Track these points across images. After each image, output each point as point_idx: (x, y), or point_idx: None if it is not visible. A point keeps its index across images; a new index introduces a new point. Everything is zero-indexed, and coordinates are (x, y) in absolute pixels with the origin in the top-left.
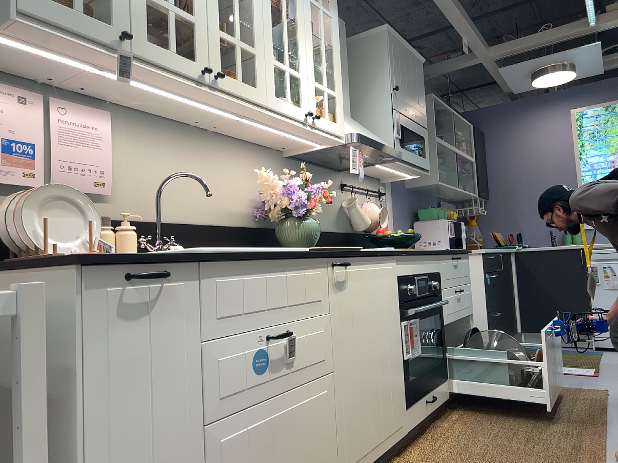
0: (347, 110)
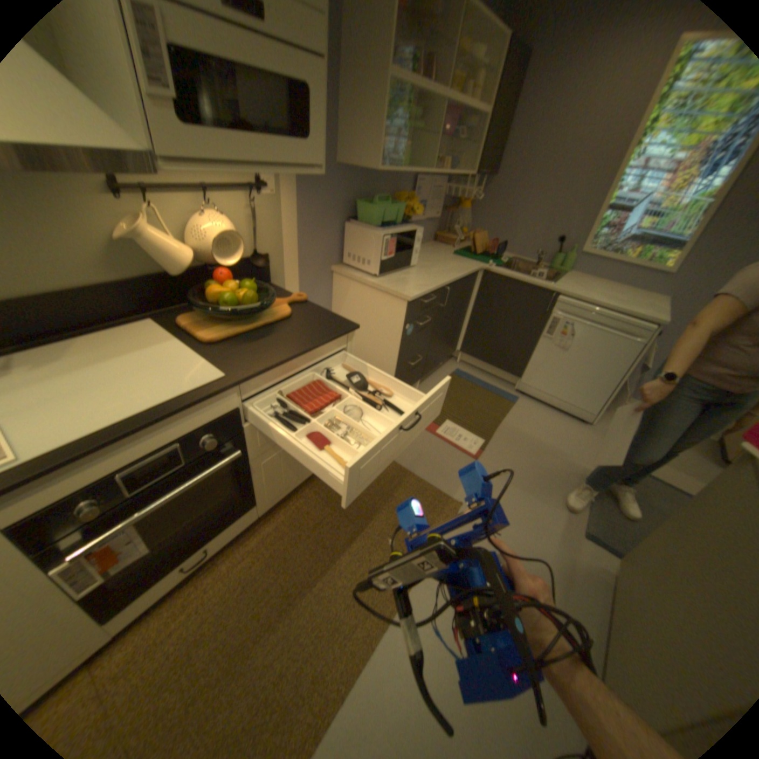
0: None
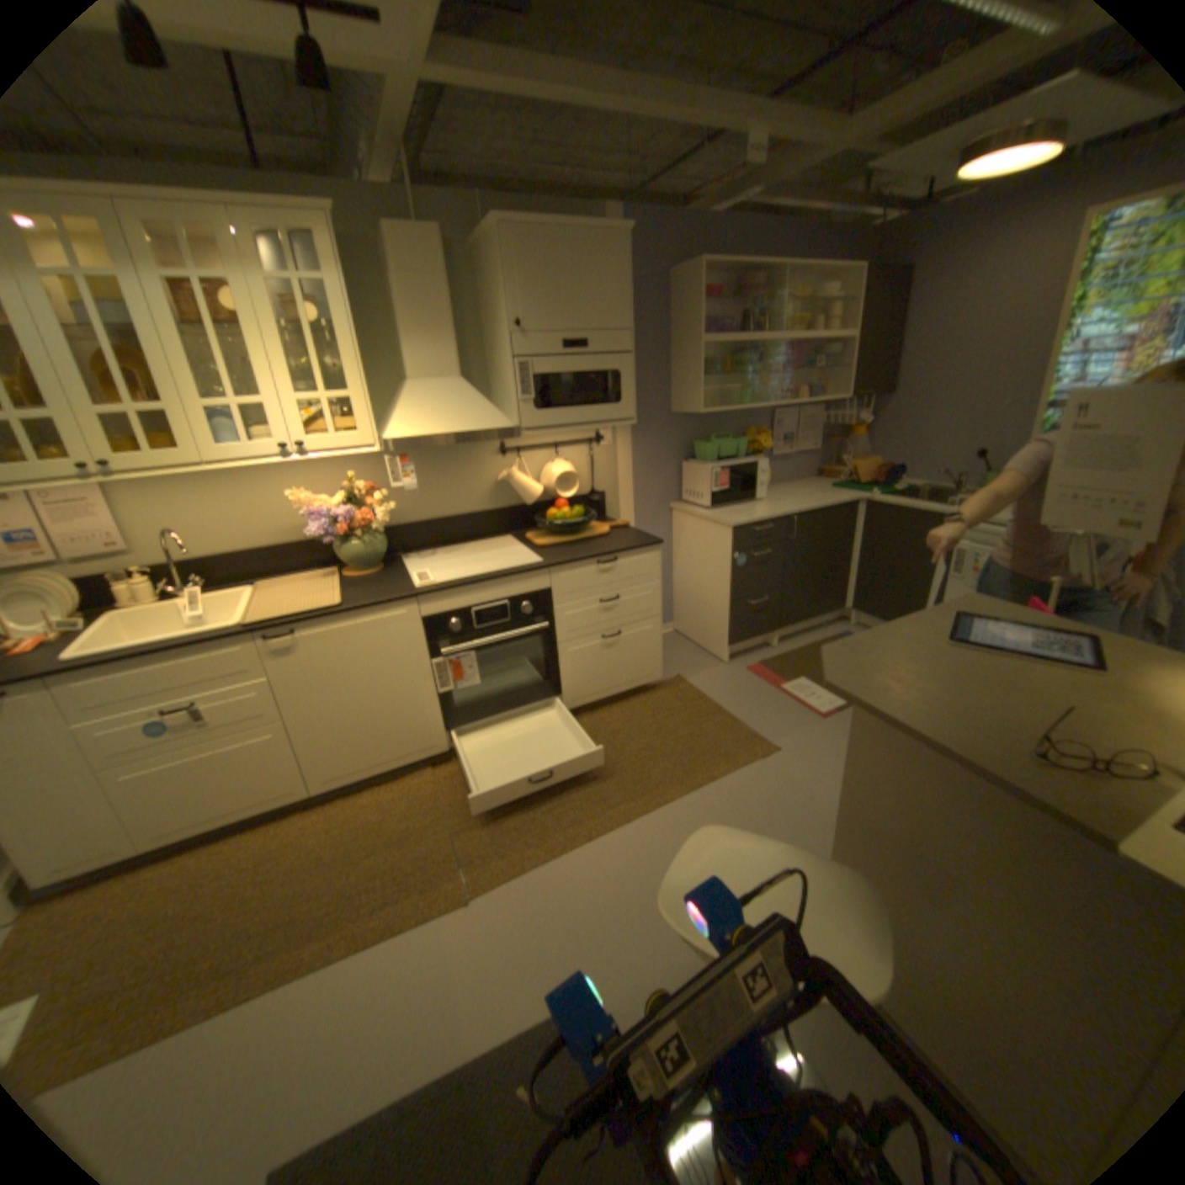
0: (447, 372)
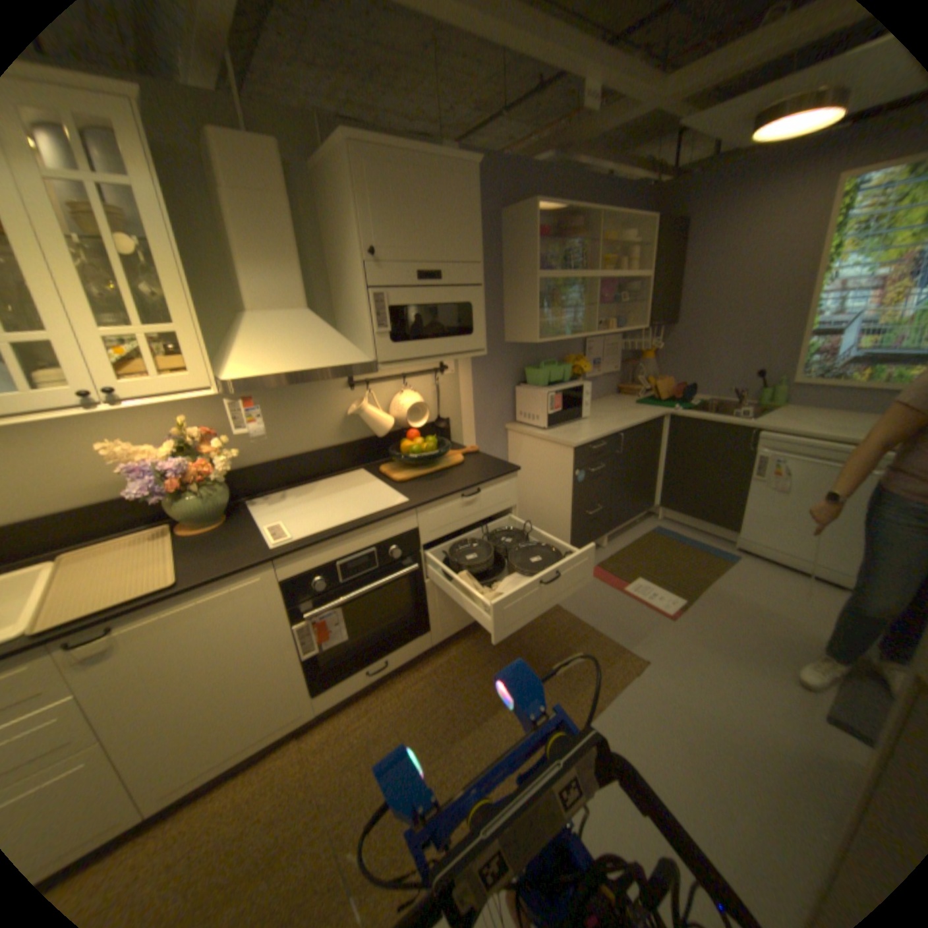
0: (291, 301)
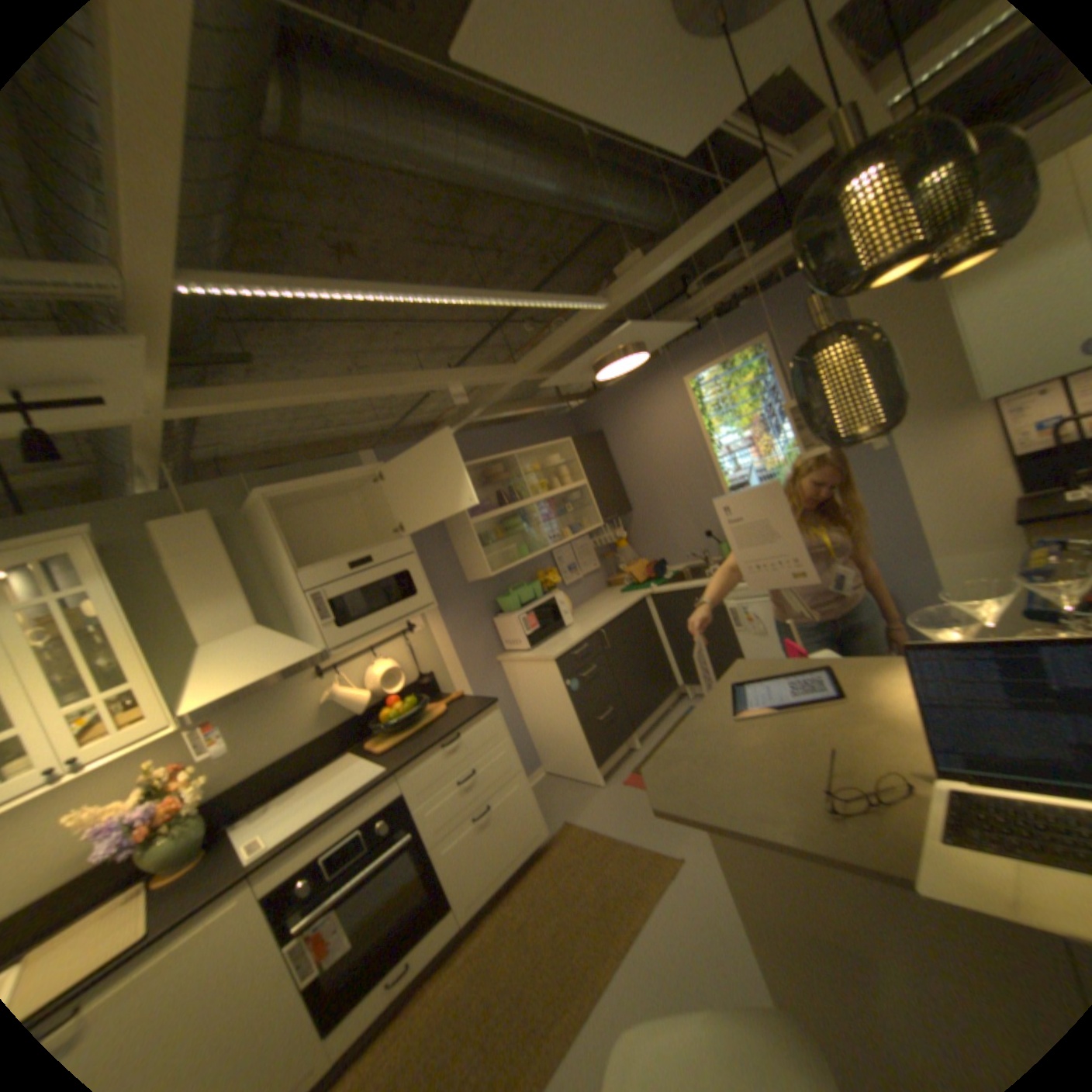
0: (241, 625)
